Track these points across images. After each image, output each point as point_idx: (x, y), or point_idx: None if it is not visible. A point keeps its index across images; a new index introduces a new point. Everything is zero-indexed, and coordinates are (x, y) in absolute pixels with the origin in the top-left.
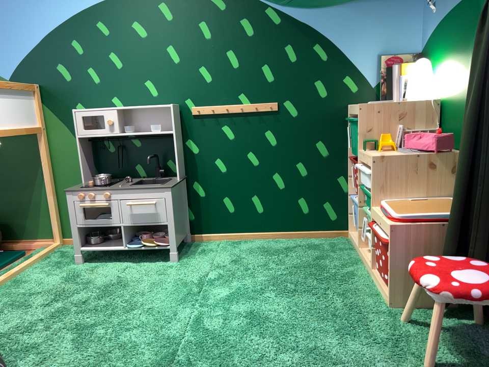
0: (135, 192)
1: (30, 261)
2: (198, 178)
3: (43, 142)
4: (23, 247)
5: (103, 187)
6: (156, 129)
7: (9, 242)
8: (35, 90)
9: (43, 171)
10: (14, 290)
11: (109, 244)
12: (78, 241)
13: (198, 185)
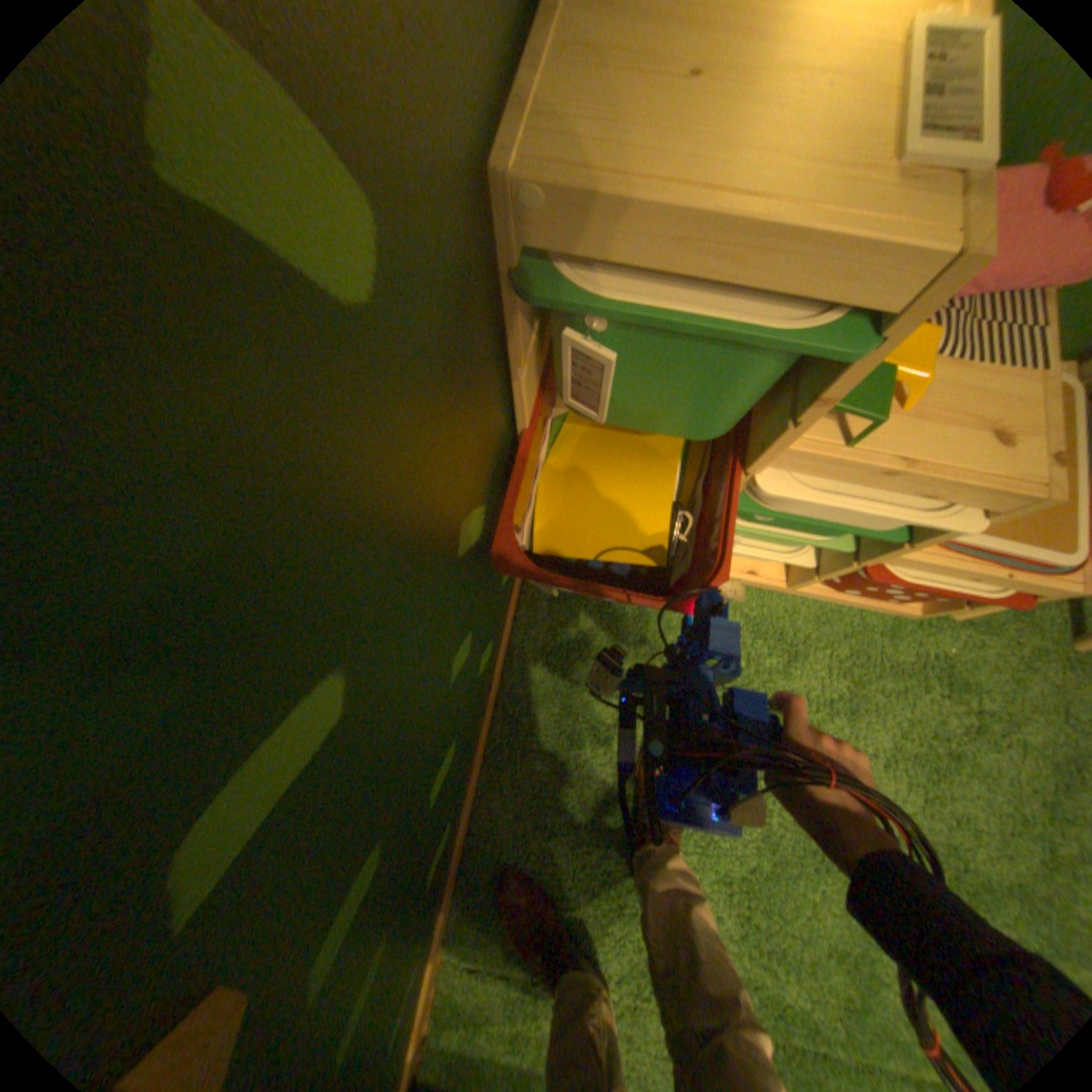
0: None
1: None
2: None
3: None
4: None
5: None
6: None
7: None
8: None
9: None
10: None
11: None
12: None
13: None
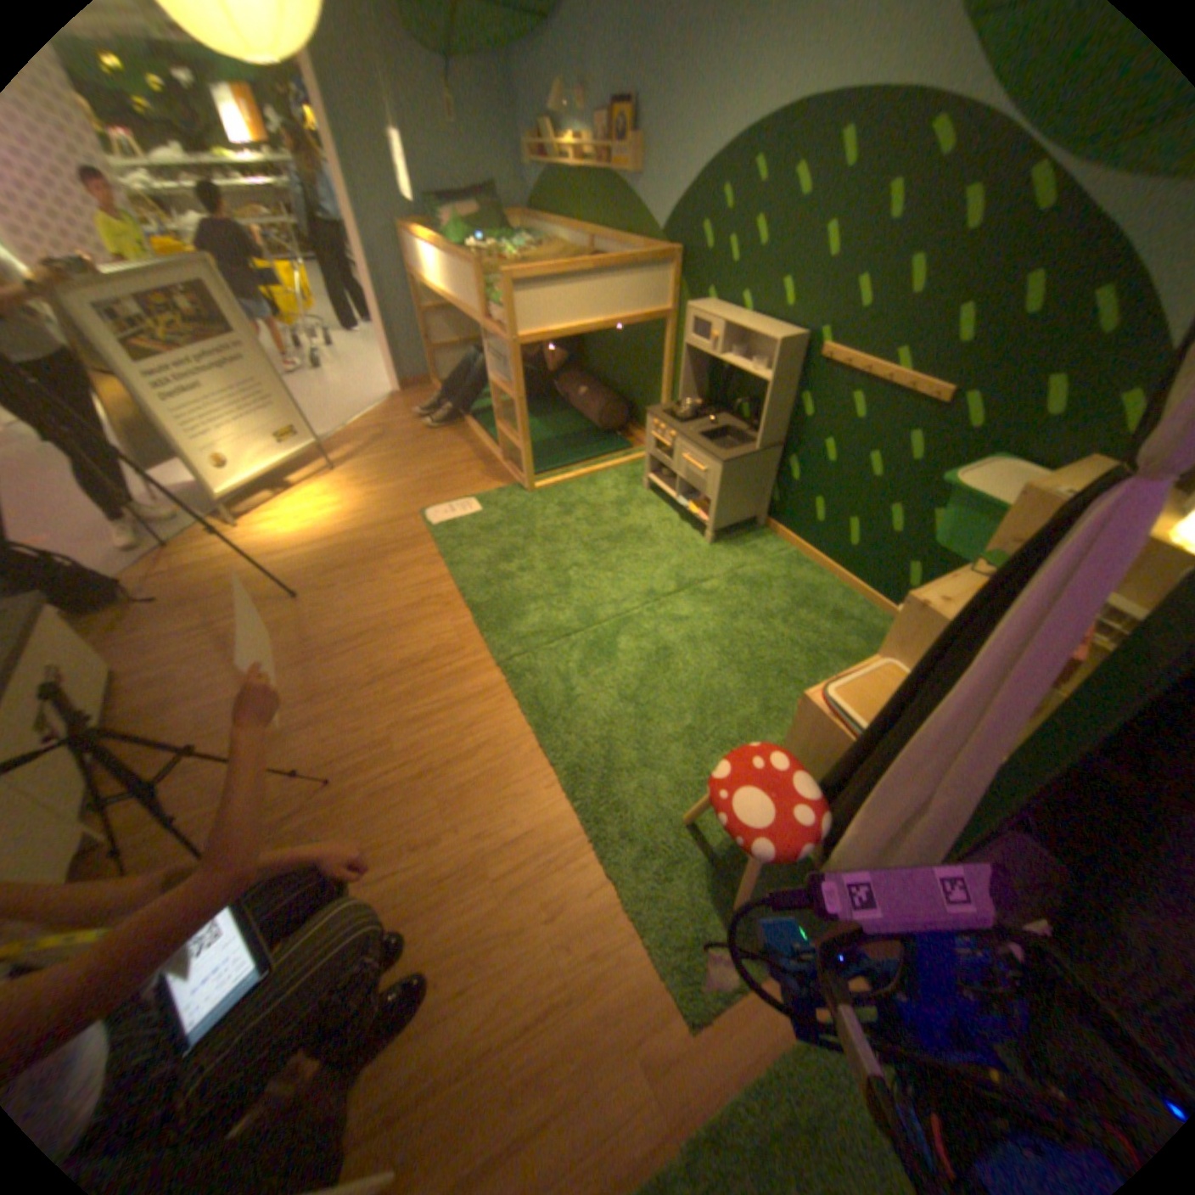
0: (692, 448)
1: (616, 465)
2: (796, 455)
3: (667, 332)
4: (637, 440)
5: (677, 423)
6: (769, 363)
7: (632, 428)
8: (672, 259)
9: (666, 364)
10: (580, 491)
11: (673, 486)
12: (646, 470)
13: (794, 465)
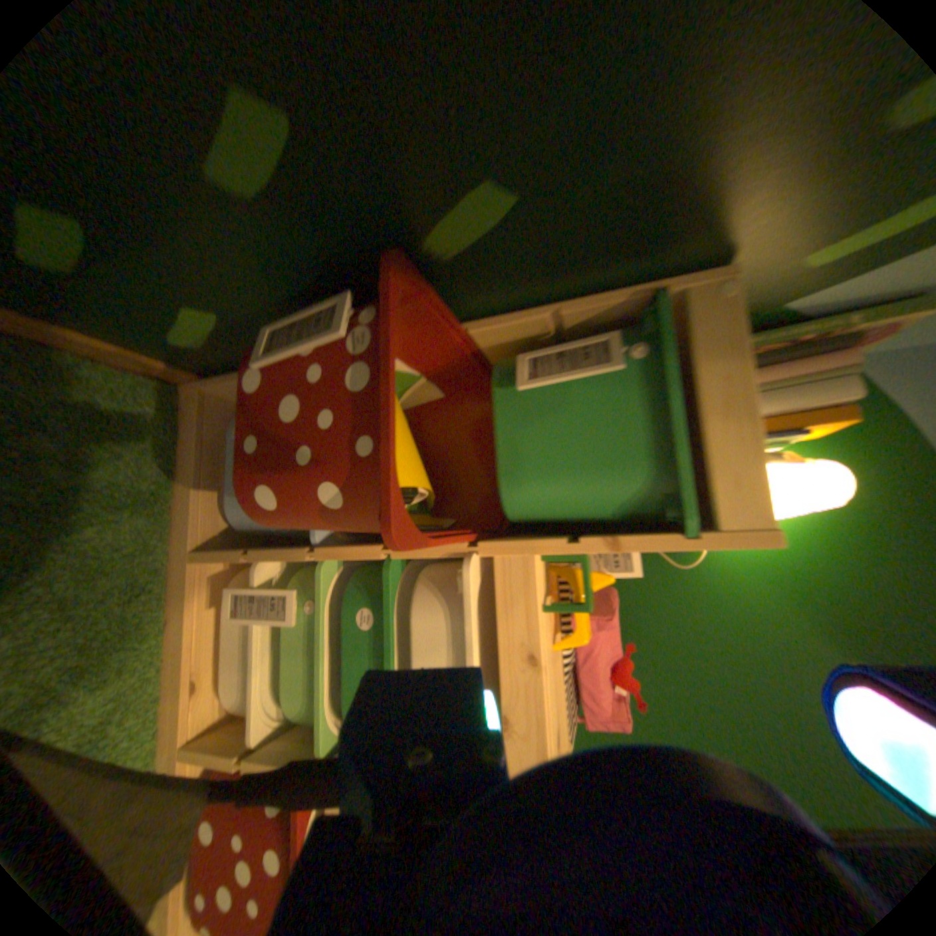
0: None
1: None
2: None
3: None
4: None
5: None
6: None
7: None
8: None
9: None
10: None
11: None
12: None
13: None
